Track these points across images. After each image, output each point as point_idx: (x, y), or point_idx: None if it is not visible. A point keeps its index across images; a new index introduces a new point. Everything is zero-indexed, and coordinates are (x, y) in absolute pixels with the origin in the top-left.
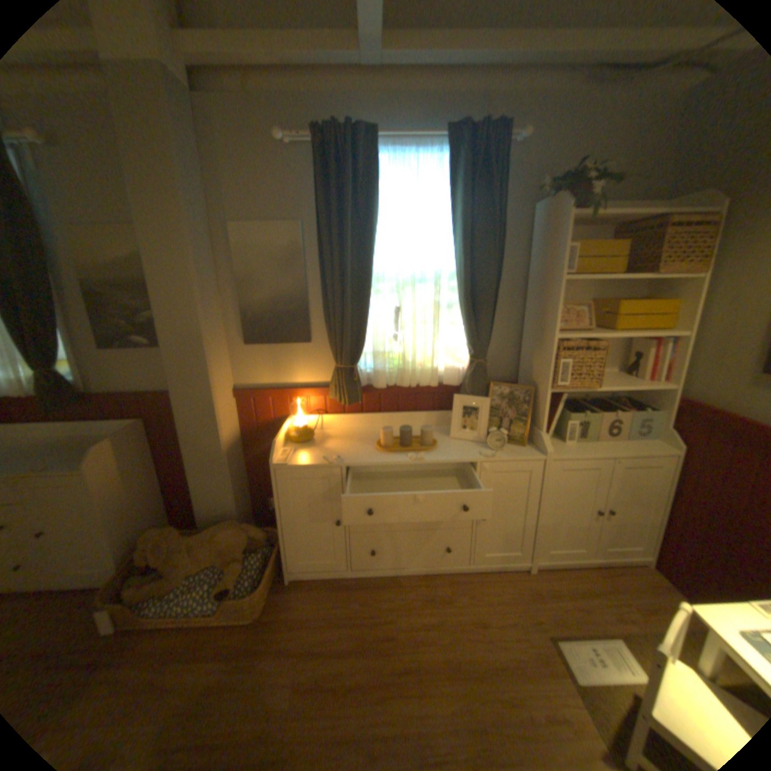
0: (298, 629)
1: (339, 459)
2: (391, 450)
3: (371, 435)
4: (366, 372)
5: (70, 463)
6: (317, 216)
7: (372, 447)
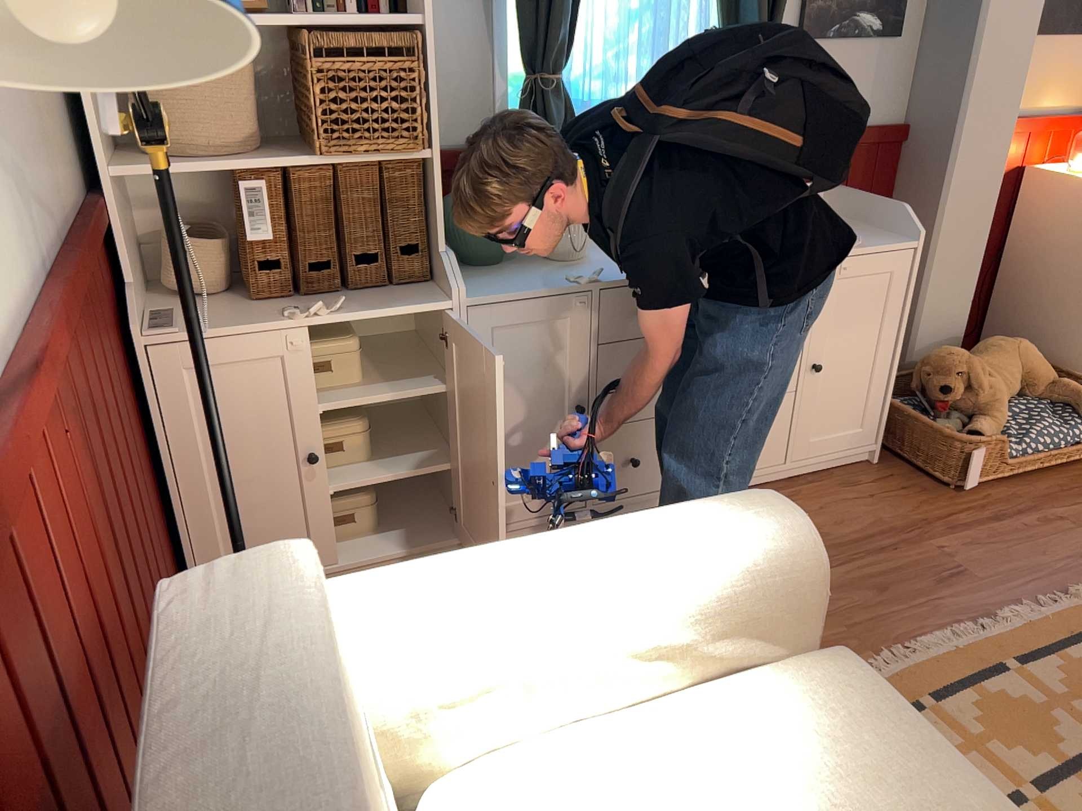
0: None
1: None
2: None
3: None
4: None
5: (858, 238)
6: None
7: None
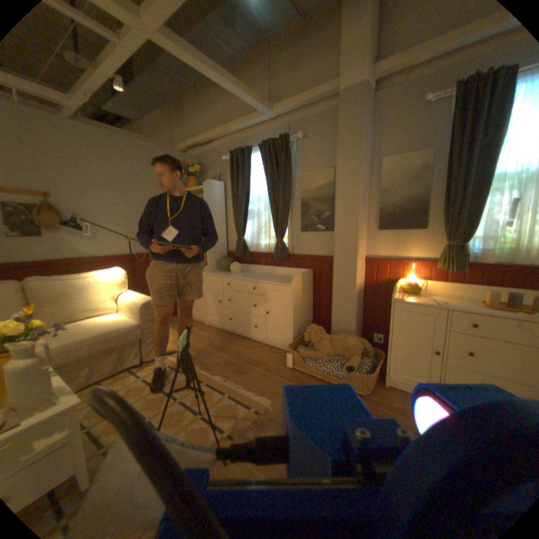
0: (397, 413)
1: (447, 304)
2: (499, 308)
3: (473, 300)
4: (475, 250)
5: (284, 281)
6: (451, 139)
7: (476, 305)
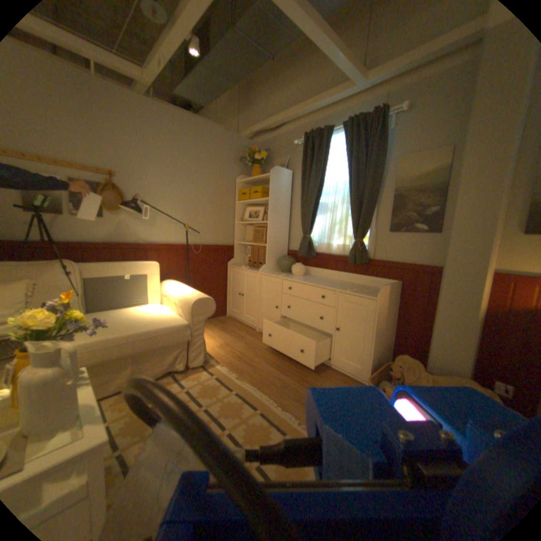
0: None
1: None
2: None
3: None
4: None
5: (365, 293)
6: None
7: None
